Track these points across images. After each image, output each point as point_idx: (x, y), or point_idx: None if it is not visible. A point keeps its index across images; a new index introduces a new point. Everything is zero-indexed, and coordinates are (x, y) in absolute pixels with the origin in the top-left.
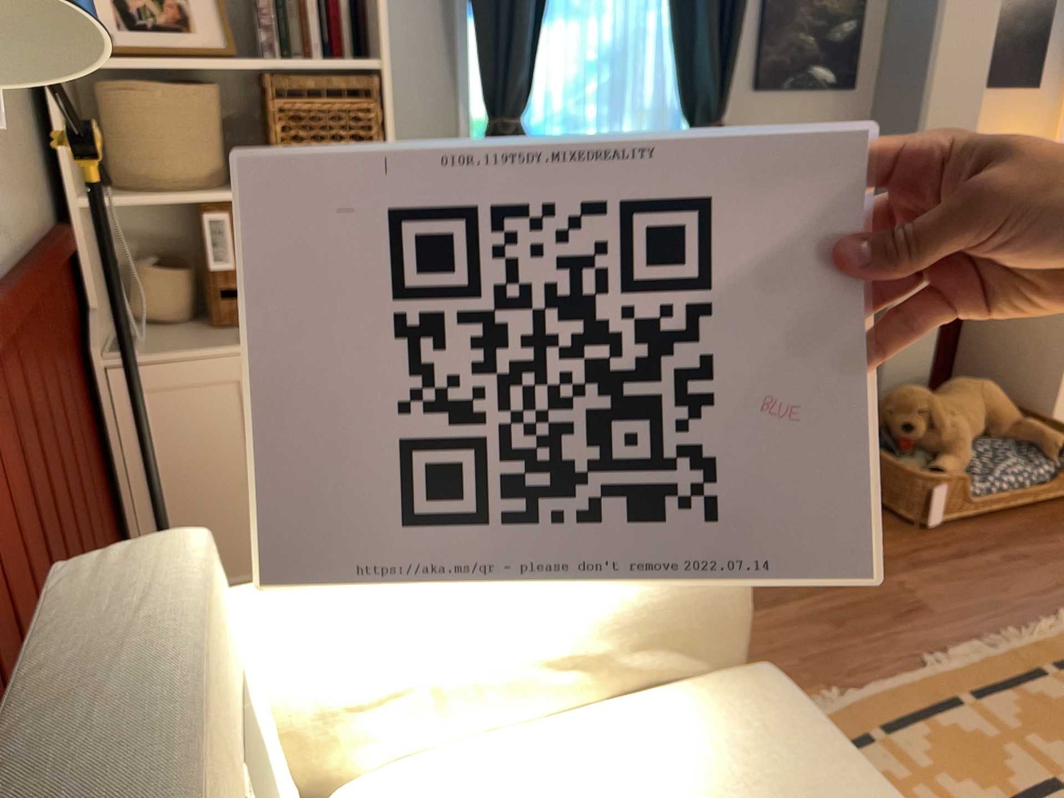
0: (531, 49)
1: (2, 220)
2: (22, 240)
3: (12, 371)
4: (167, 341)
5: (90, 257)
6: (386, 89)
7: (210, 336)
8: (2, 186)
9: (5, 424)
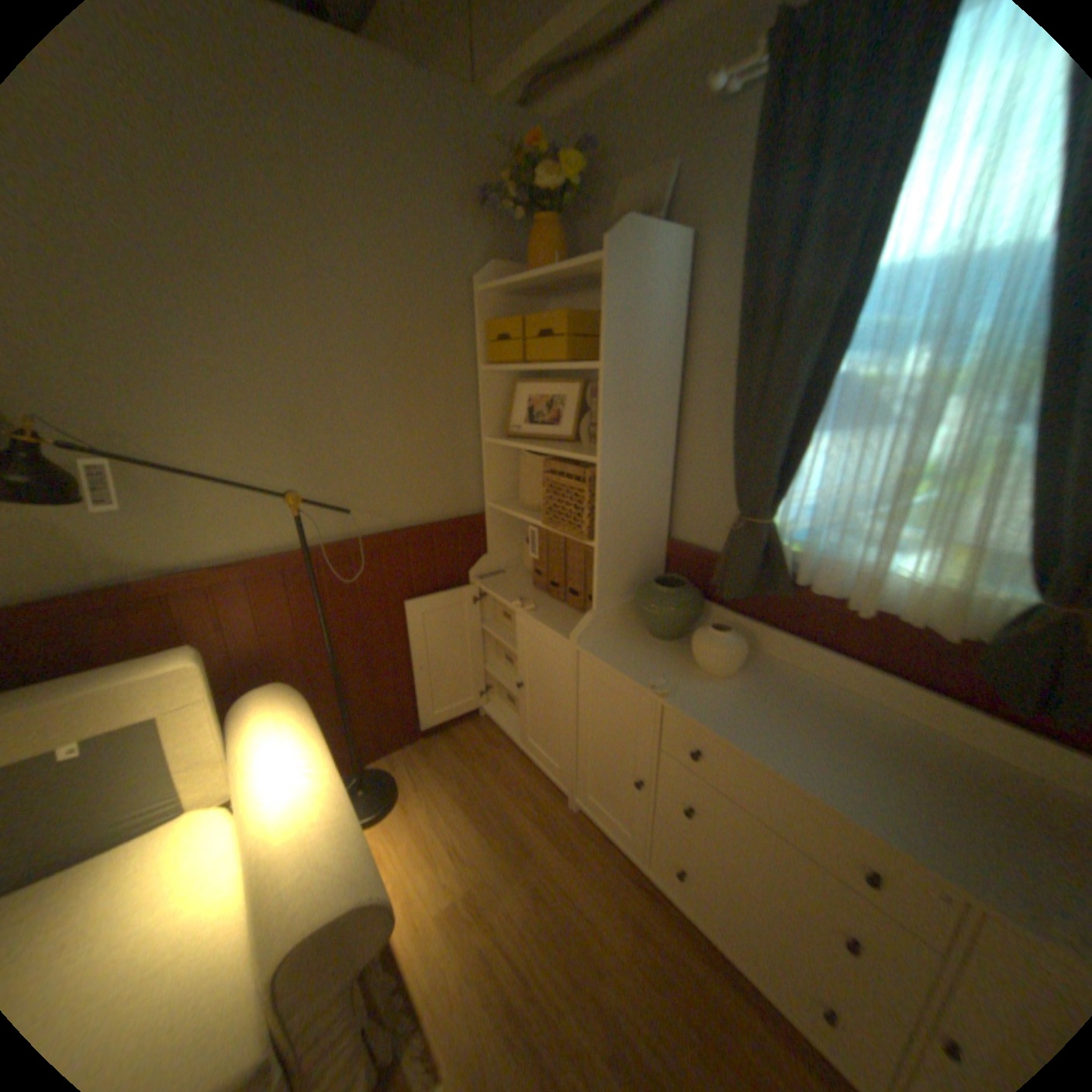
0: (792, 457)
1: (393, 511)
2: (418, 519)
3: (348, 572)
4: (509, 581)
5: (498, 529)
6: (601, 477)
7: (523, 588)
8: (404, 496)
9: (322, 592)
